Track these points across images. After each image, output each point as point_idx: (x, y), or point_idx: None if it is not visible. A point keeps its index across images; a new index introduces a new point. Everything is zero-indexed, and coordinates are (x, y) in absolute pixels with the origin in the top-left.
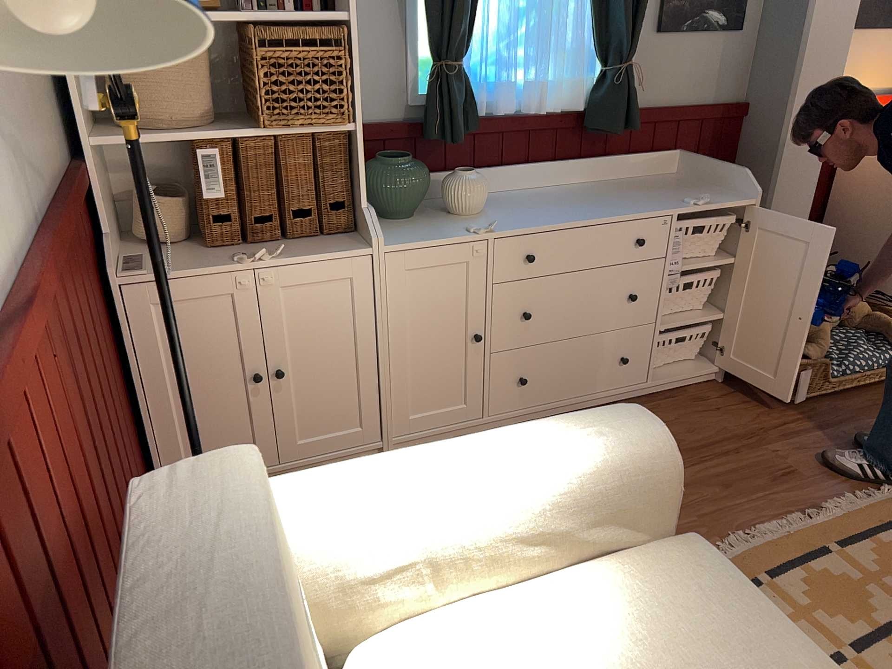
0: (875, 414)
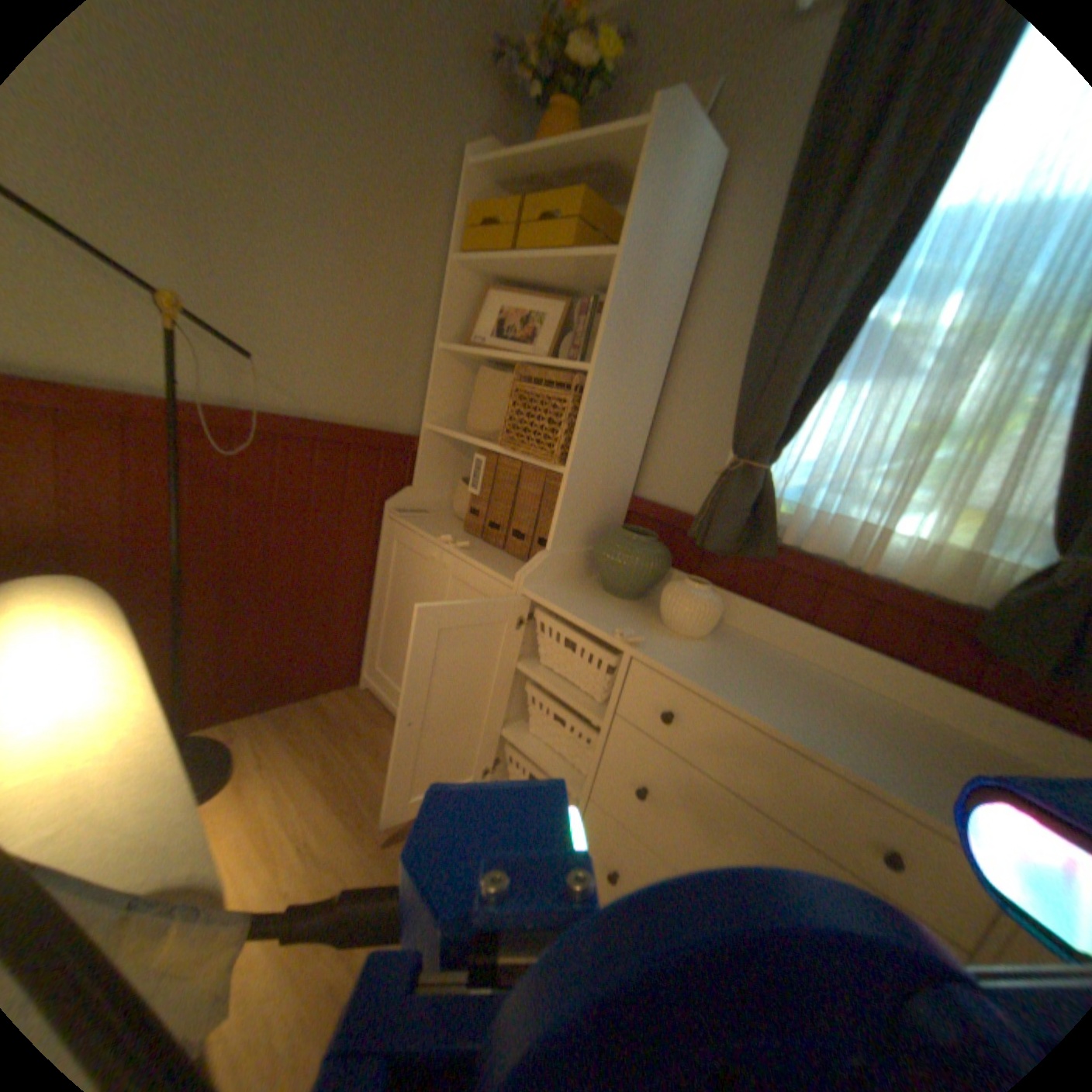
0: None
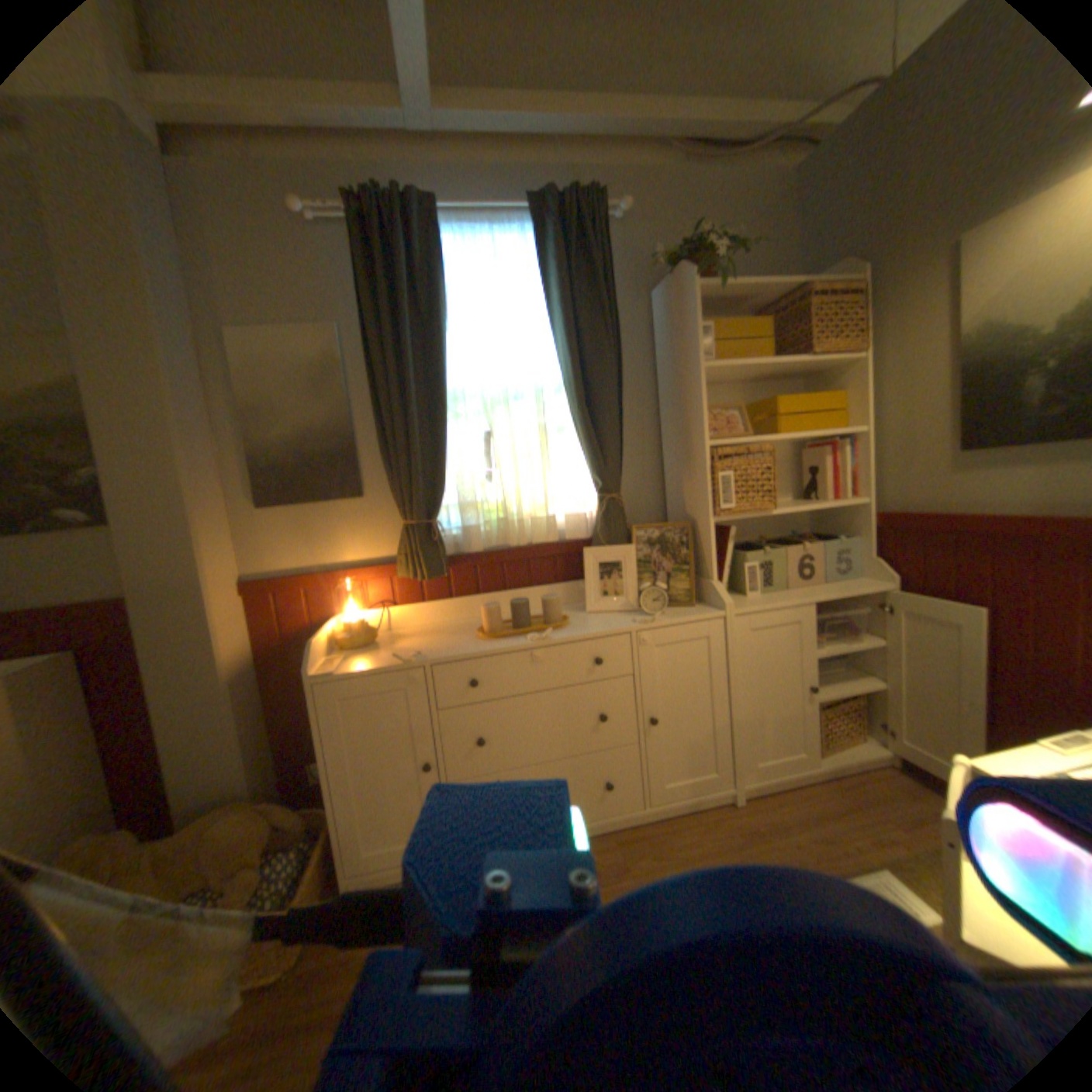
0: None
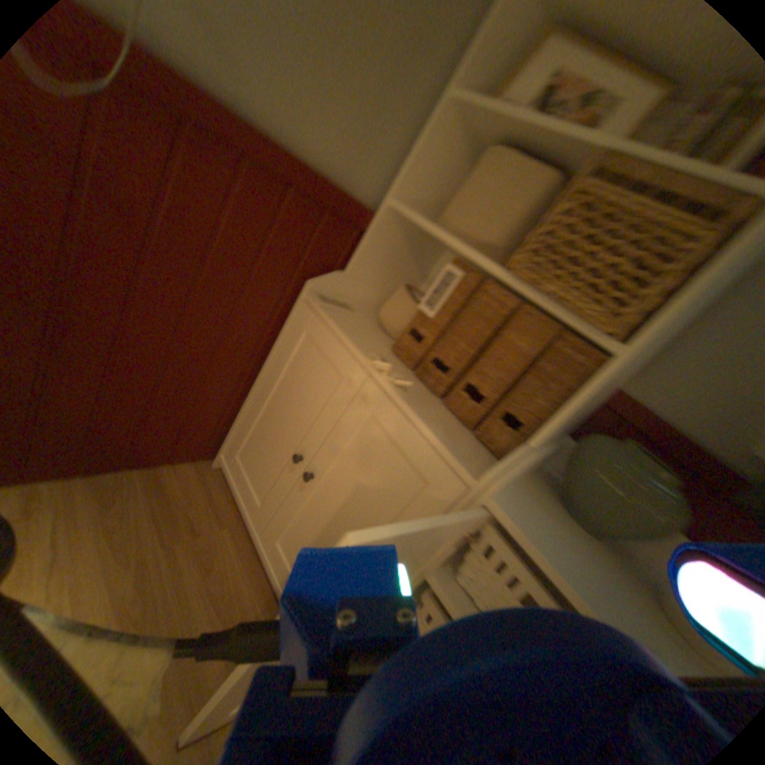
0: None
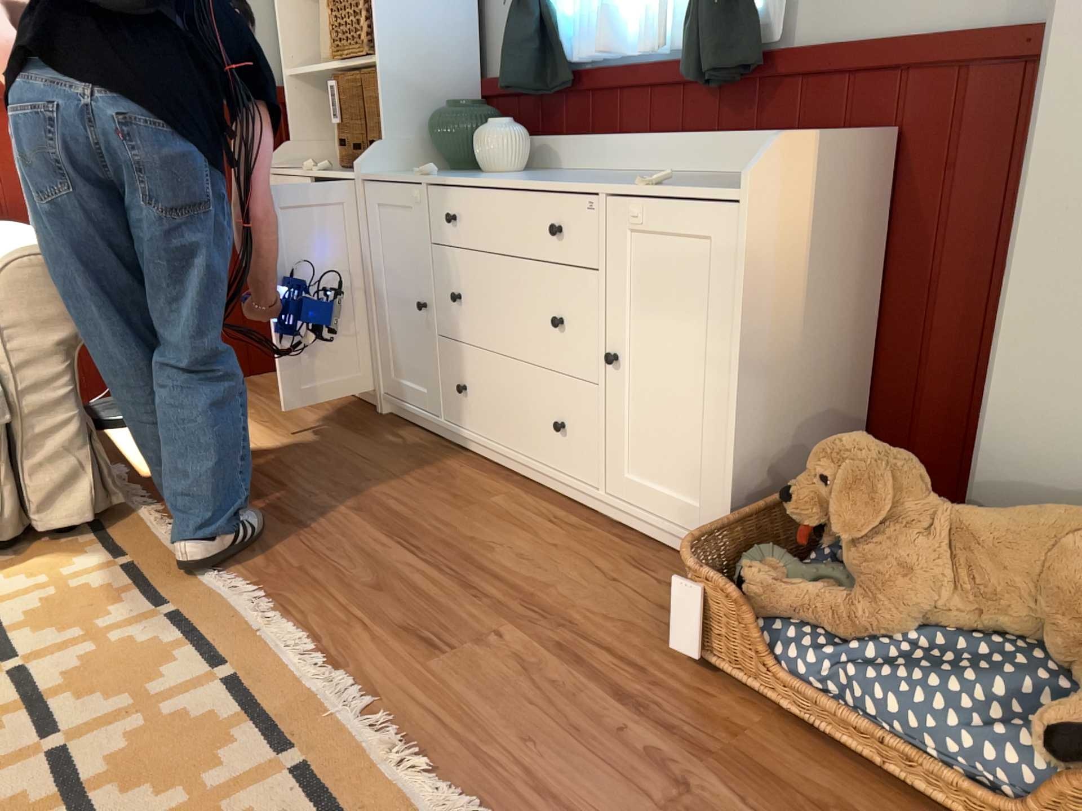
0: (760, 796)
